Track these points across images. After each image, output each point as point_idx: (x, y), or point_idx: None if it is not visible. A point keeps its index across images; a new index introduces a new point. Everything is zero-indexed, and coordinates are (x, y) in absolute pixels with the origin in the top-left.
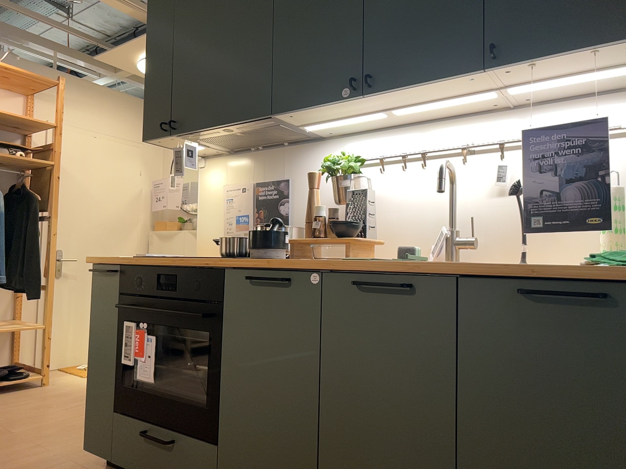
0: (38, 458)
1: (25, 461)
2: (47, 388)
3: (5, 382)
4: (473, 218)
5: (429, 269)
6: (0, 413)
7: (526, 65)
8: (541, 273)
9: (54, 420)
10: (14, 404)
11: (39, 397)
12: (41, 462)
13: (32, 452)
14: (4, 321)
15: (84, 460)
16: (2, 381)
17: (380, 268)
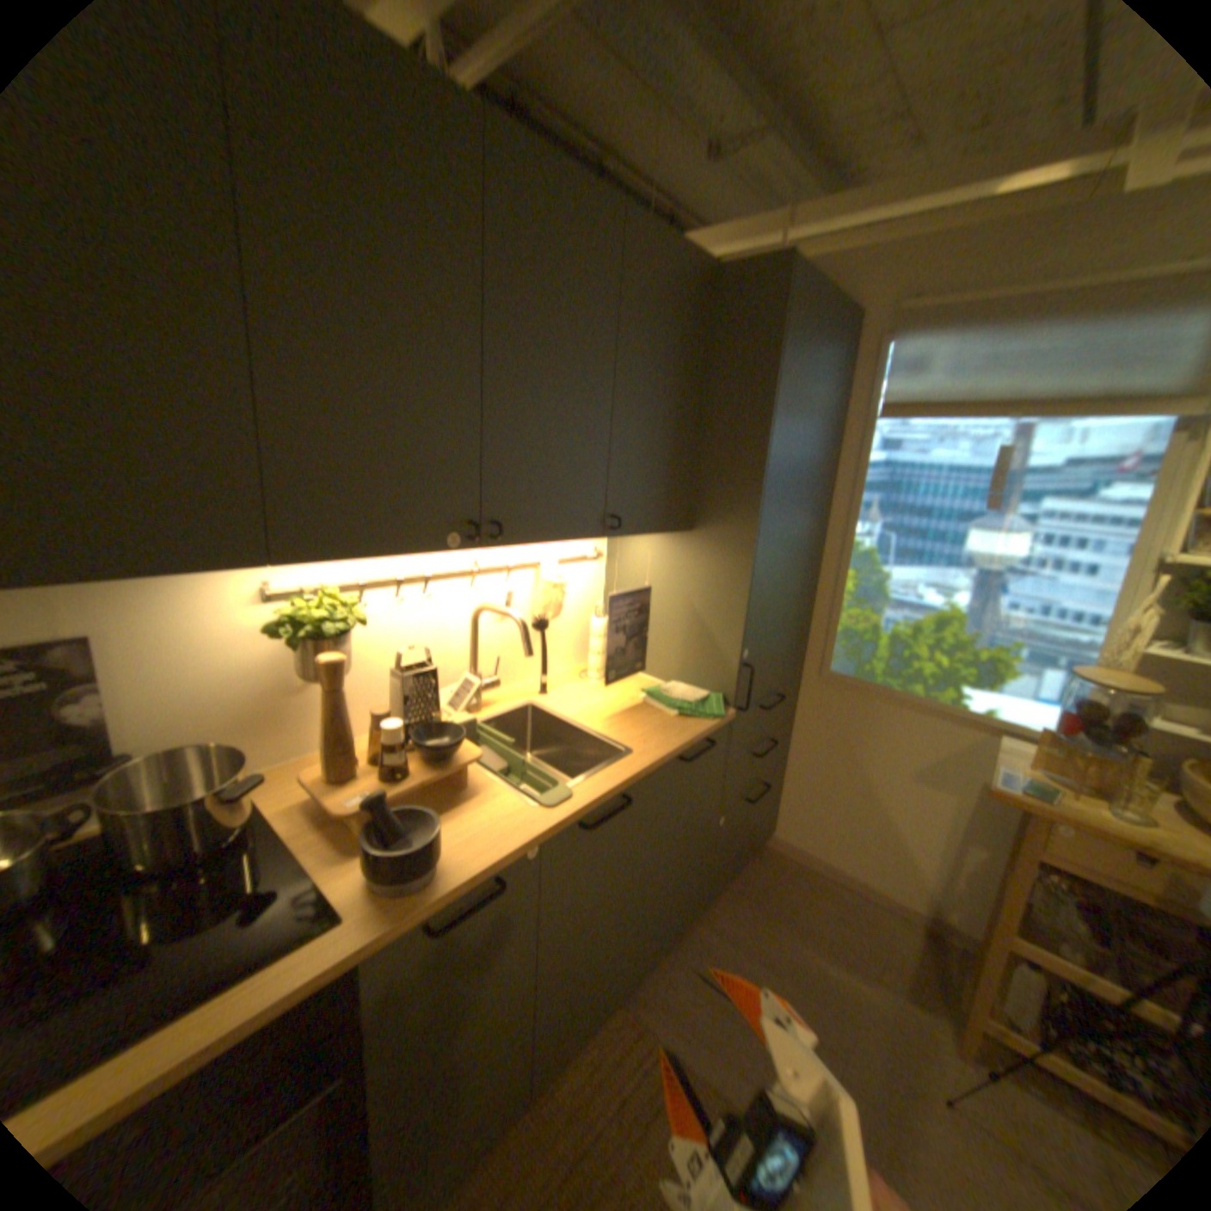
0: None
1: None
2: None
3: None
4: (500, 660)
5: (640, 777)
6: None
7: (621, 536)
8: (692, 744)
9: None
10: None
11: None
12: None
13: None
14: None
15: None
16: None
17: (596, 797)
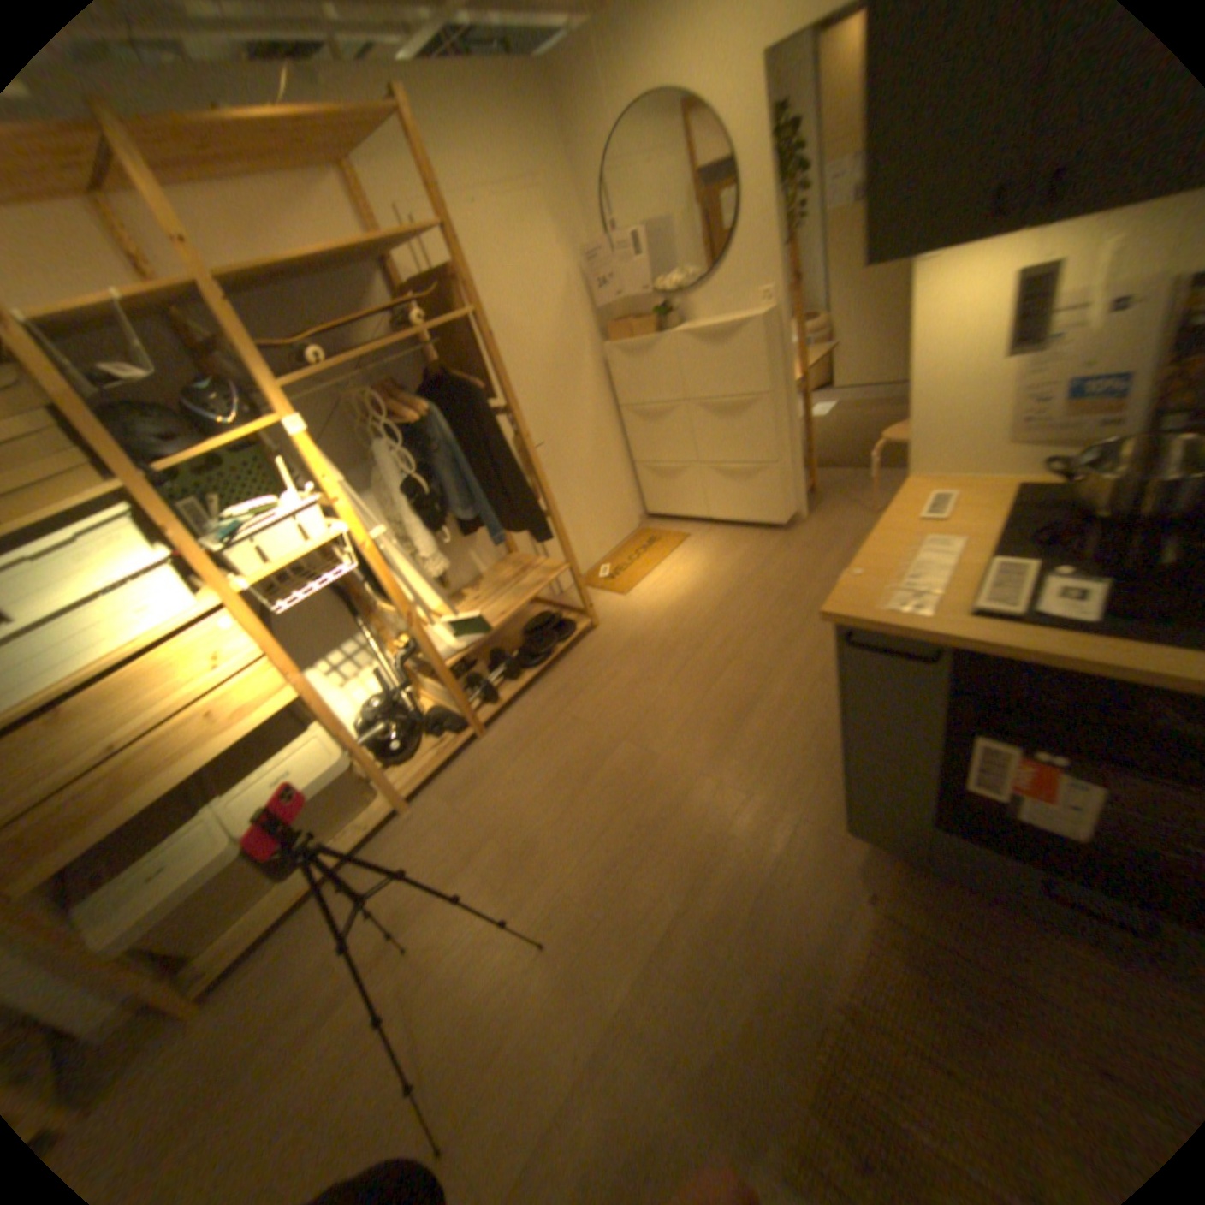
0: (749, 816)
1: (740, 826)
2: (605, 633)
3: (559, 646)
4: None
5: None
6: (599, 705)
7: None
8: None
9: (684, 712)
10: (597, 679)
11: (613, 657)
12: (762, 825)
13: (726, 798)
14: (505, 566)
15: (816, 811)
16: (554, 644)
17: None
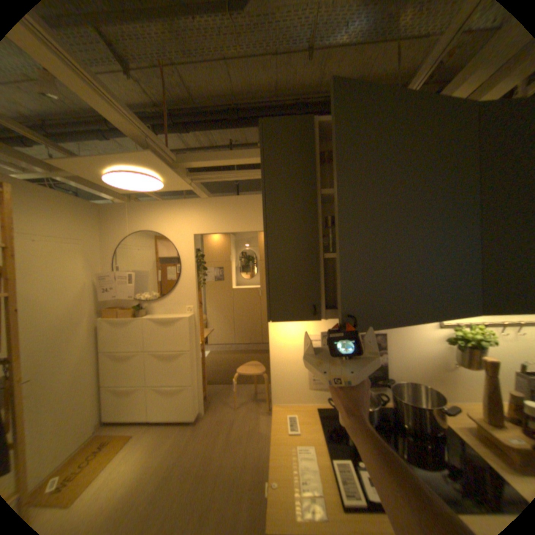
0: None
1: None
2: None
3: None
4: None
5: None
6: None
7: None
8: None
9: None
10: None
11: None
12: None
13: None
14: None
15: None
16: None
17: None
